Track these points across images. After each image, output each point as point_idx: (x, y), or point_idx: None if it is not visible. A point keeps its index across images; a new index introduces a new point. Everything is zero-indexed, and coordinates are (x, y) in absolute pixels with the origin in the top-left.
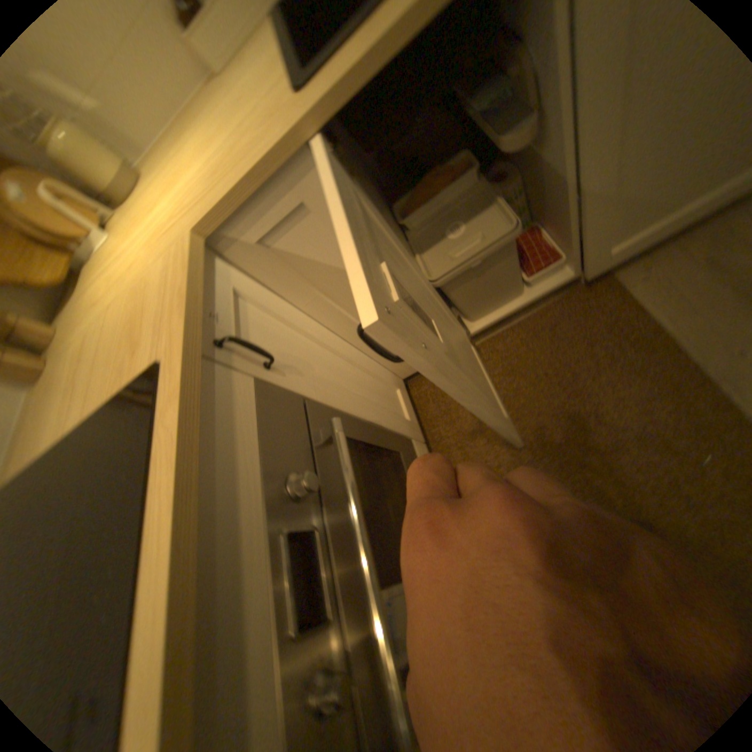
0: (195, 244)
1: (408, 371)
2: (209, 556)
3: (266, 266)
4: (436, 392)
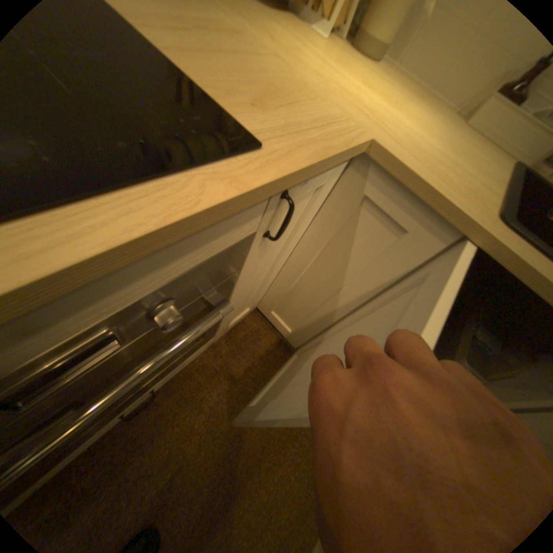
0: (361, 146)
1: (263, 310)
2: (59, 294)
3: (343, 204)
4: (251, 333)
